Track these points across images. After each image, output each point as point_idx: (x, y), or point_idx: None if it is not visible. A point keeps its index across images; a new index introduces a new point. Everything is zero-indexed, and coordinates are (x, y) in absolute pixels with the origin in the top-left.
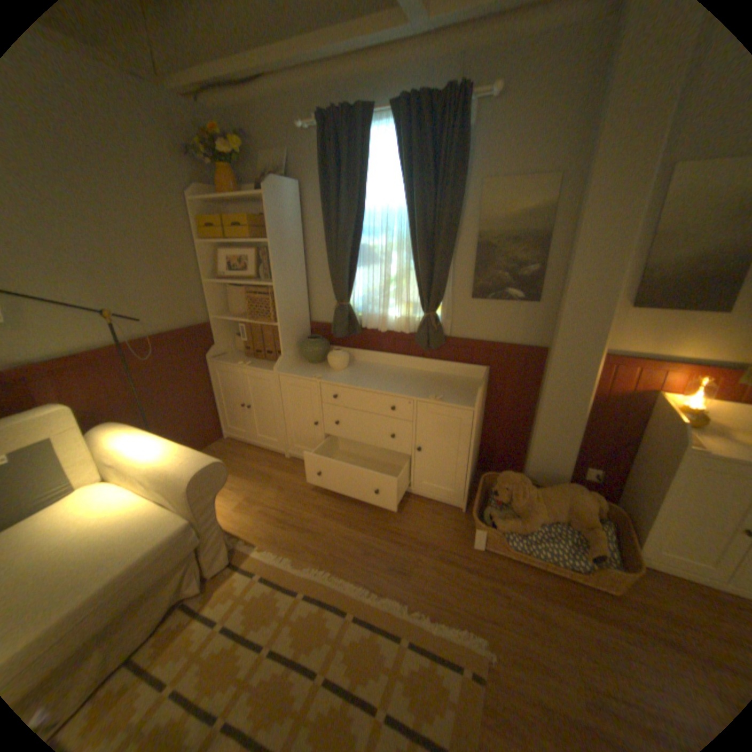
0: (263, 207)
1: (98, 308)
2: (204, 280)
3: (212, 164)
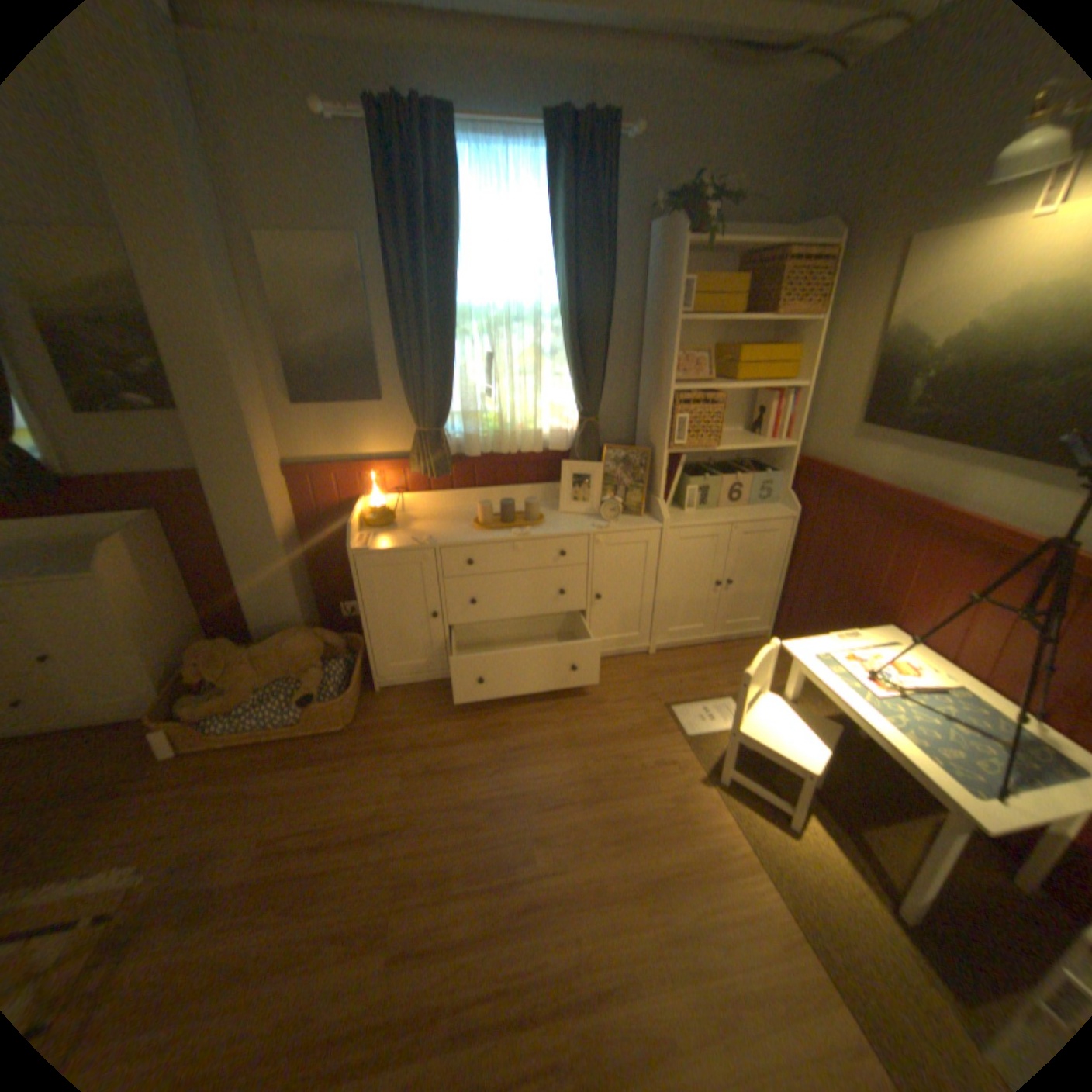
0: None
1: None
2: None
3: None
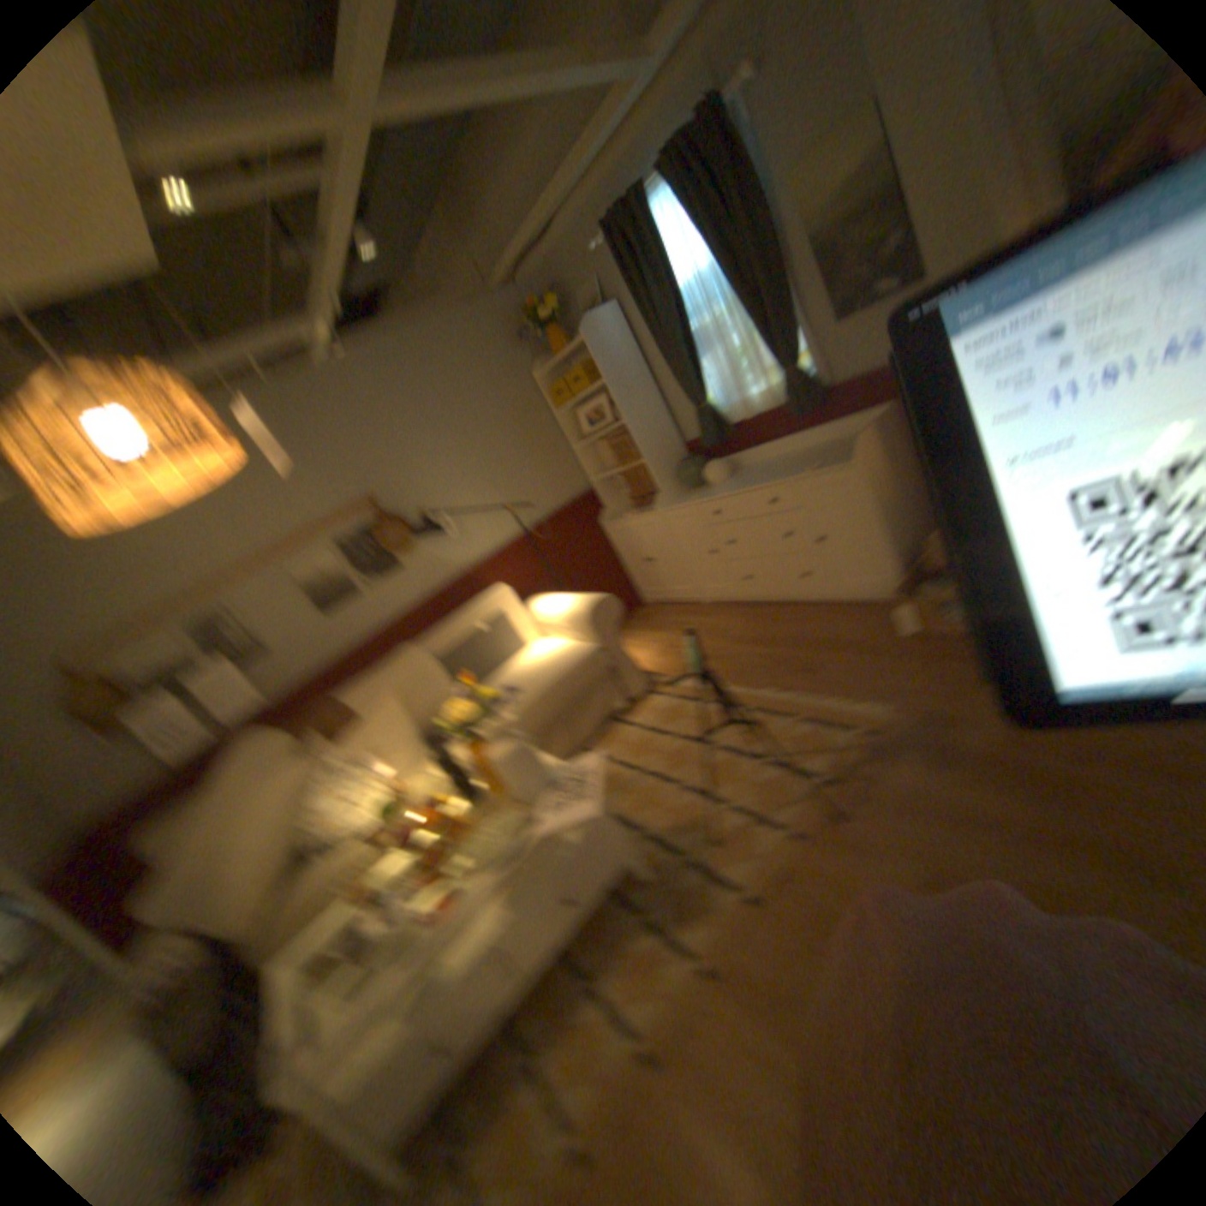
0: (586, 347)
1: (500, 503)
2: (571, 444)
3: (543, 327)
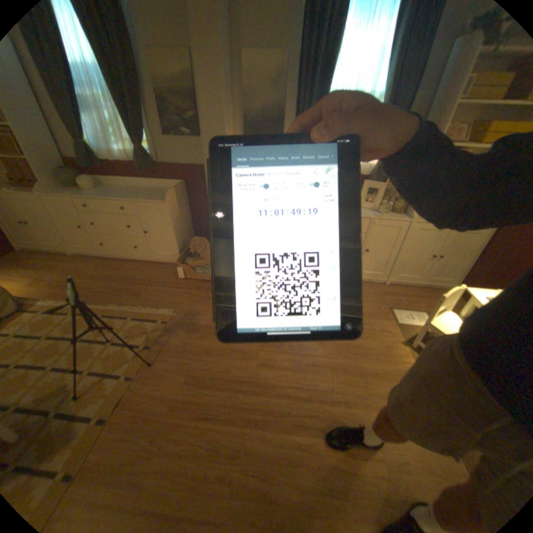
0: None
1: None
2: None
3: None
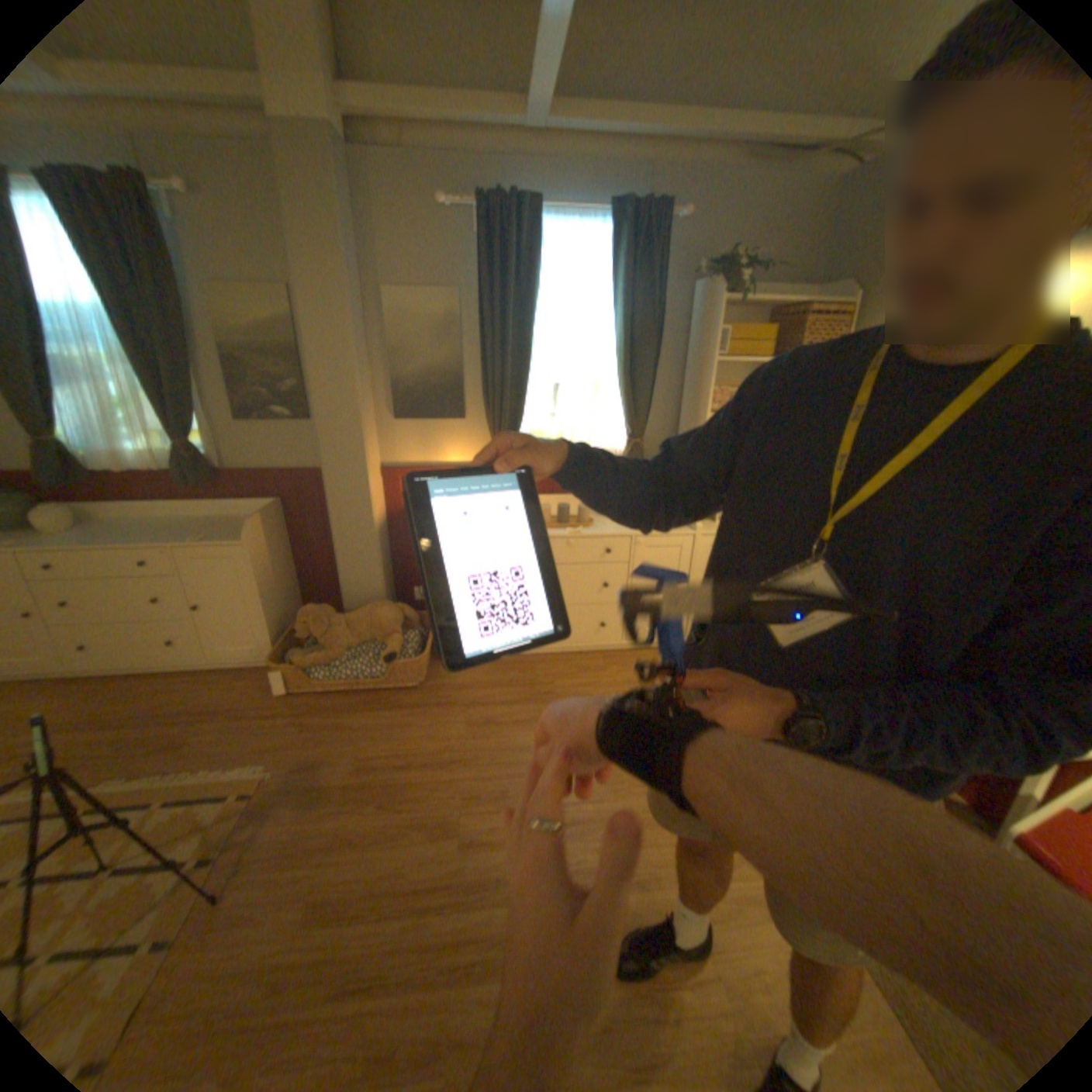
0: None
1: None
2: None
3: None
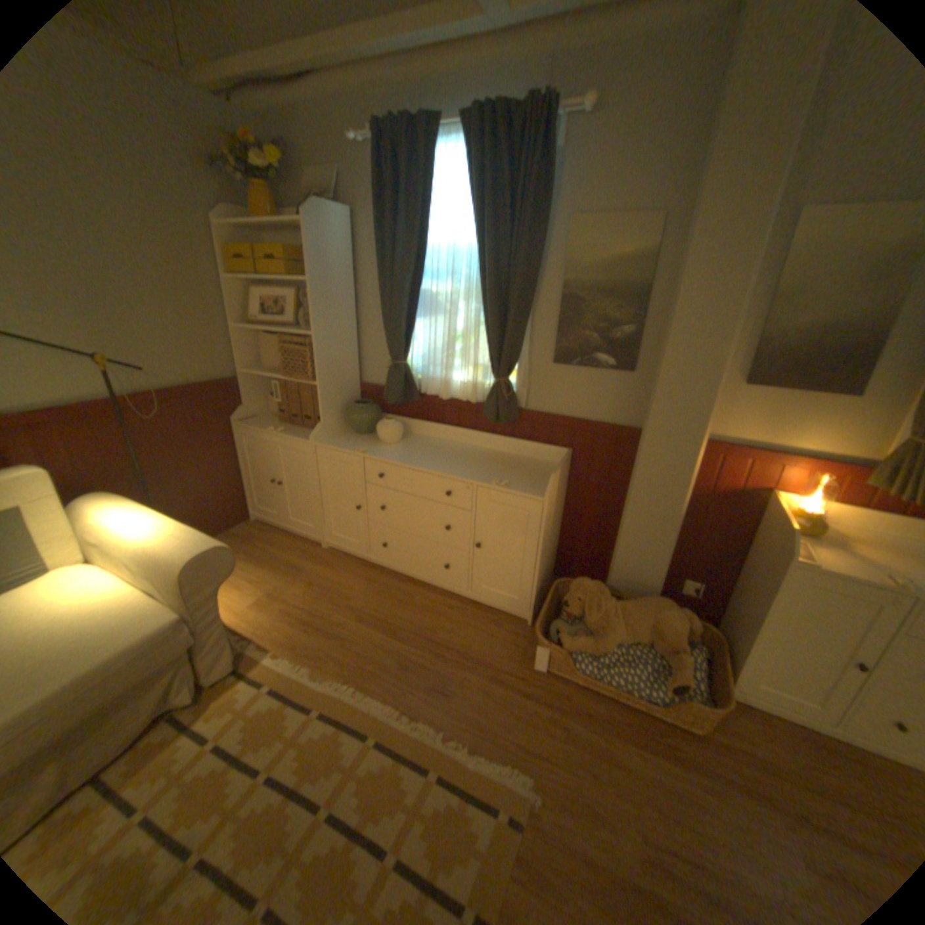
0: (302, 237)
1: (91, 353)
2: (231, 325)
3: (247, 182)
